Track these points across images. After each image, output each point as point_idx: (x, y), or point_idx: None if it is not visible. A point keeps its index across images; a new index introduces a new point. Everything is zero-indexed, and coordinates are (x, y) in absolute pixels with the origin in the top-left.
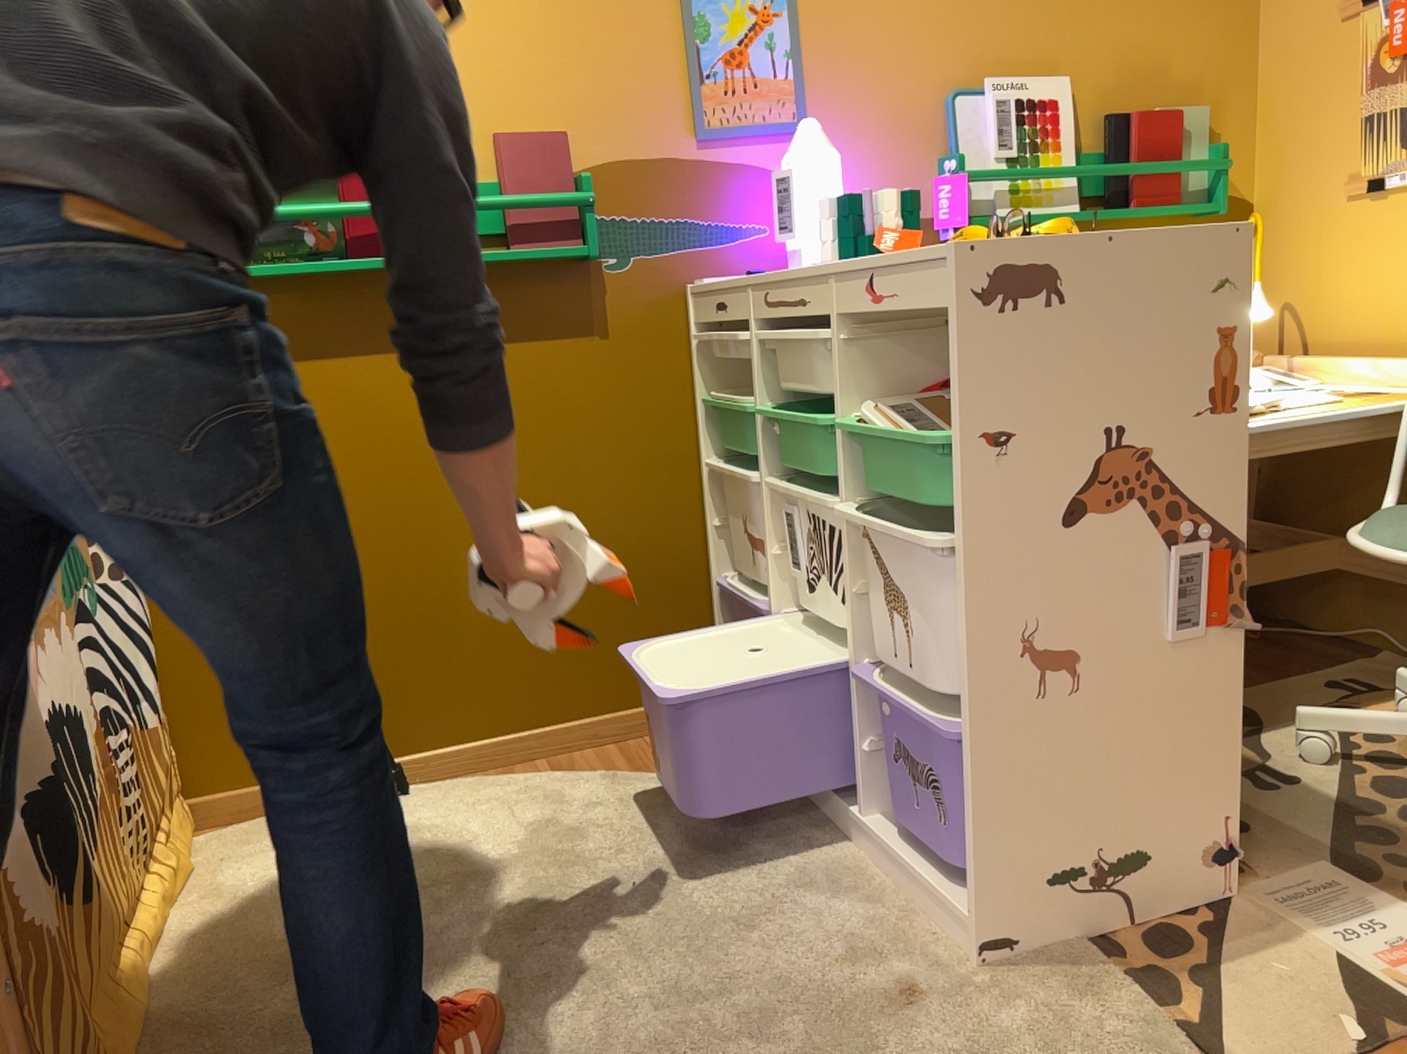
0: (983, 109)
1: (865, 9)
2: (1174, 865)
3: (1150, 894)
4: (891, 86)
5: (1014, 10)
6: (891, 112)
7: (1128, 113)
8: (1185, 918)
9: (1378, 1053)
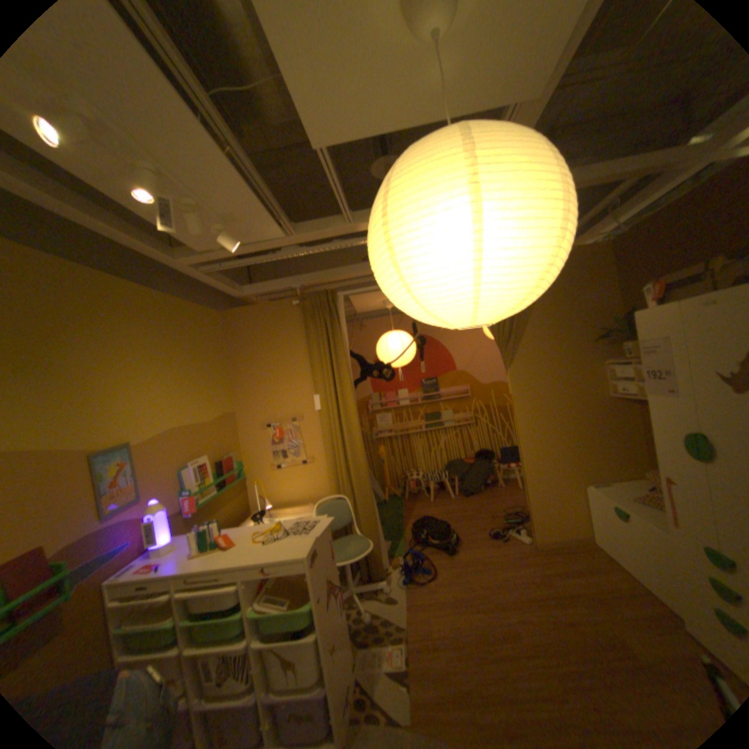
0: (189, 472)
1: (153, 452)
2: (349, 681)
3: (349, 694)
4: (163, 474)
5: (191, 440)
6: (164, 482)
7: (221, 461)
8: (353, 693)
9: (406, 688)
